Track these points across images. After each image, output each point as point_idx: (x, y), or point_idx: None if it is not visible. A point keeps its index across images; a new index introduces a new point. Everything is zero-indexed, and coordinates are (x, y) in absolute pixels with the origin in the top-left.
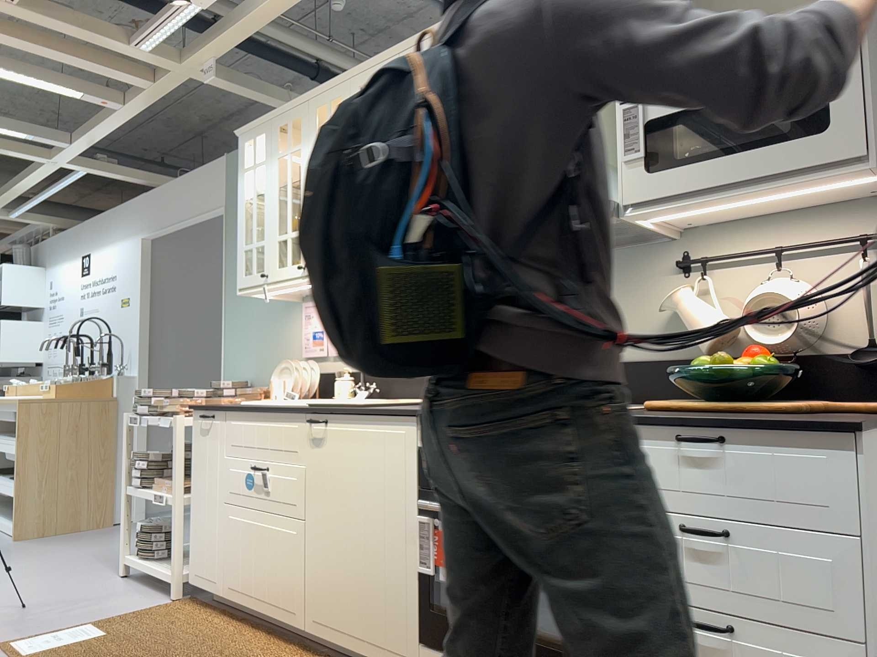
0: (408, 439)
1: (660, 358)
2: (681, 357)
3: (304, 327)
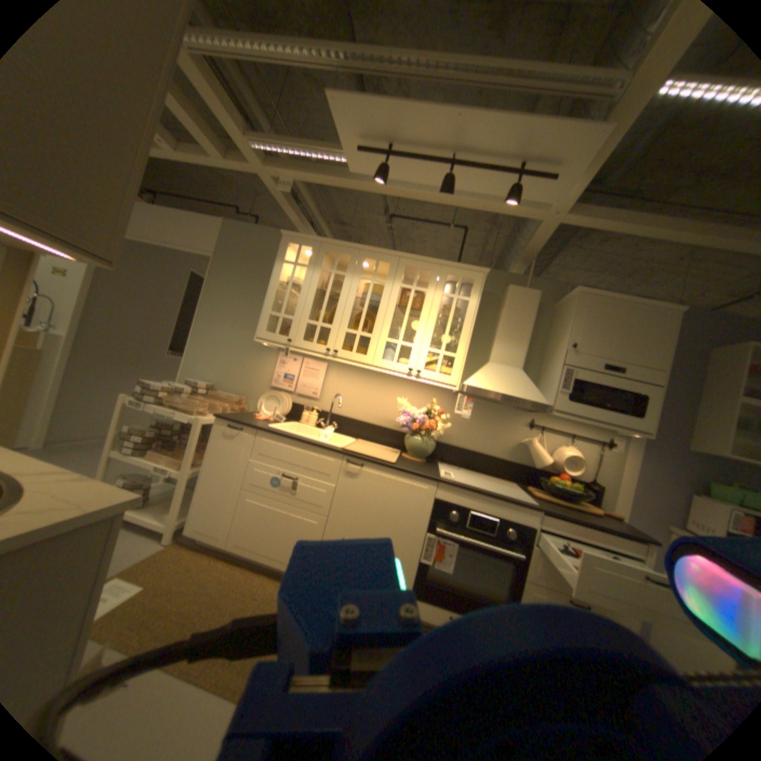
0: (428, 492)
1: (509, 461)
2: (518, 463)
3: (278, 368)
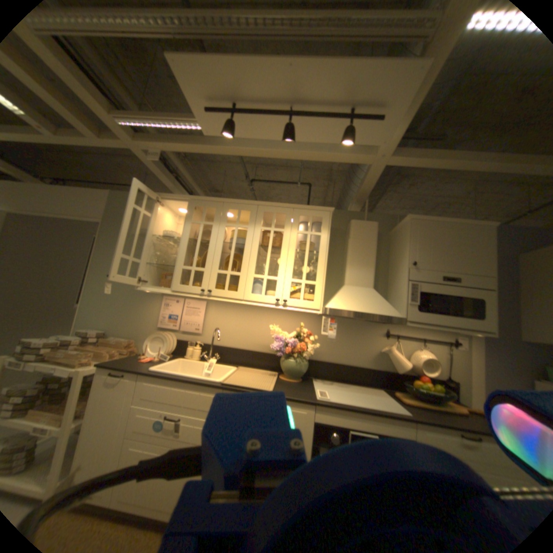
0: (308, 417)
1: (375, 369)
2: (383, 370)
3: (164, 310)
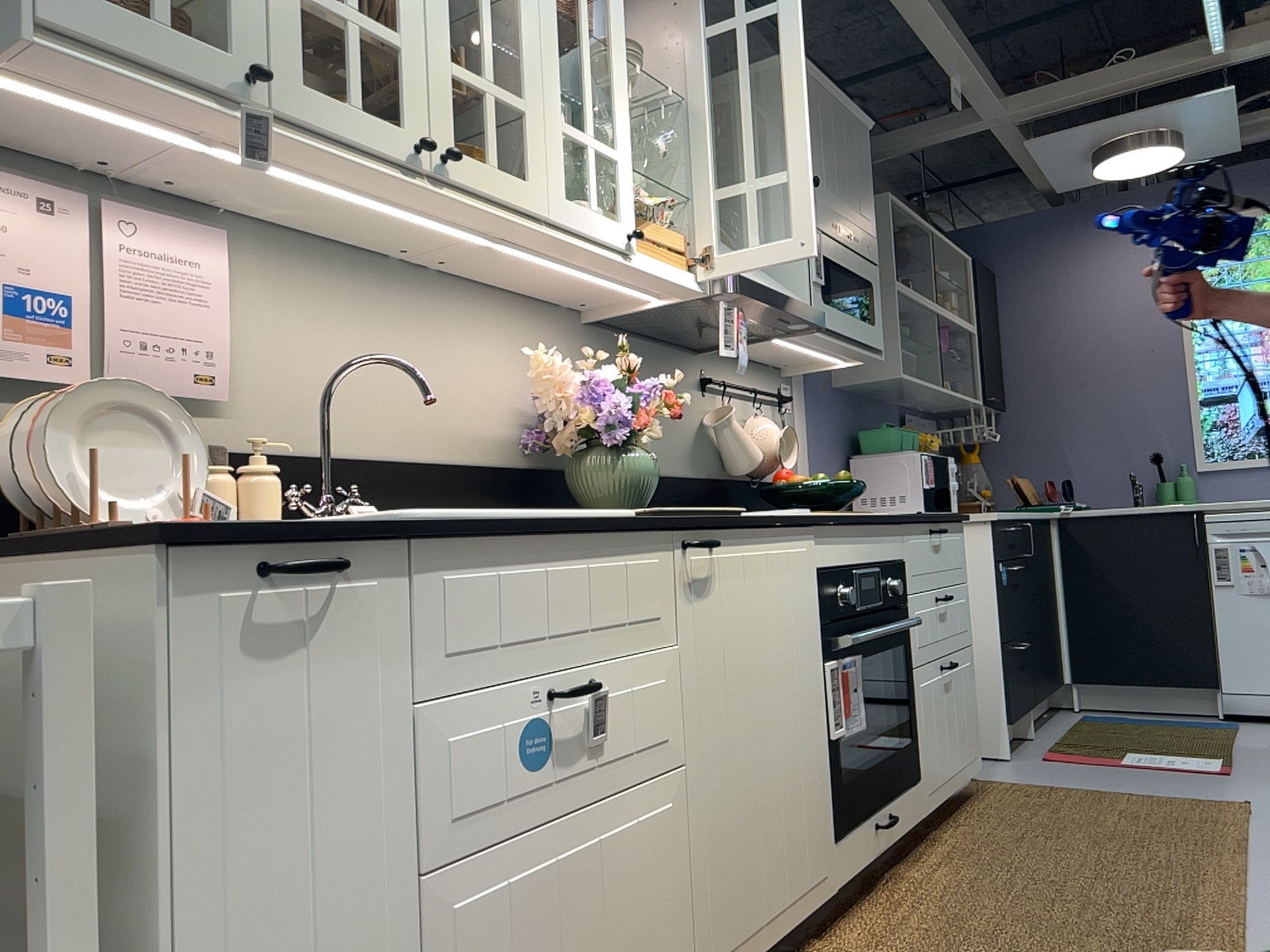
0: (812, 558)
1: (697, 476)
2: (708, 476)
3: None
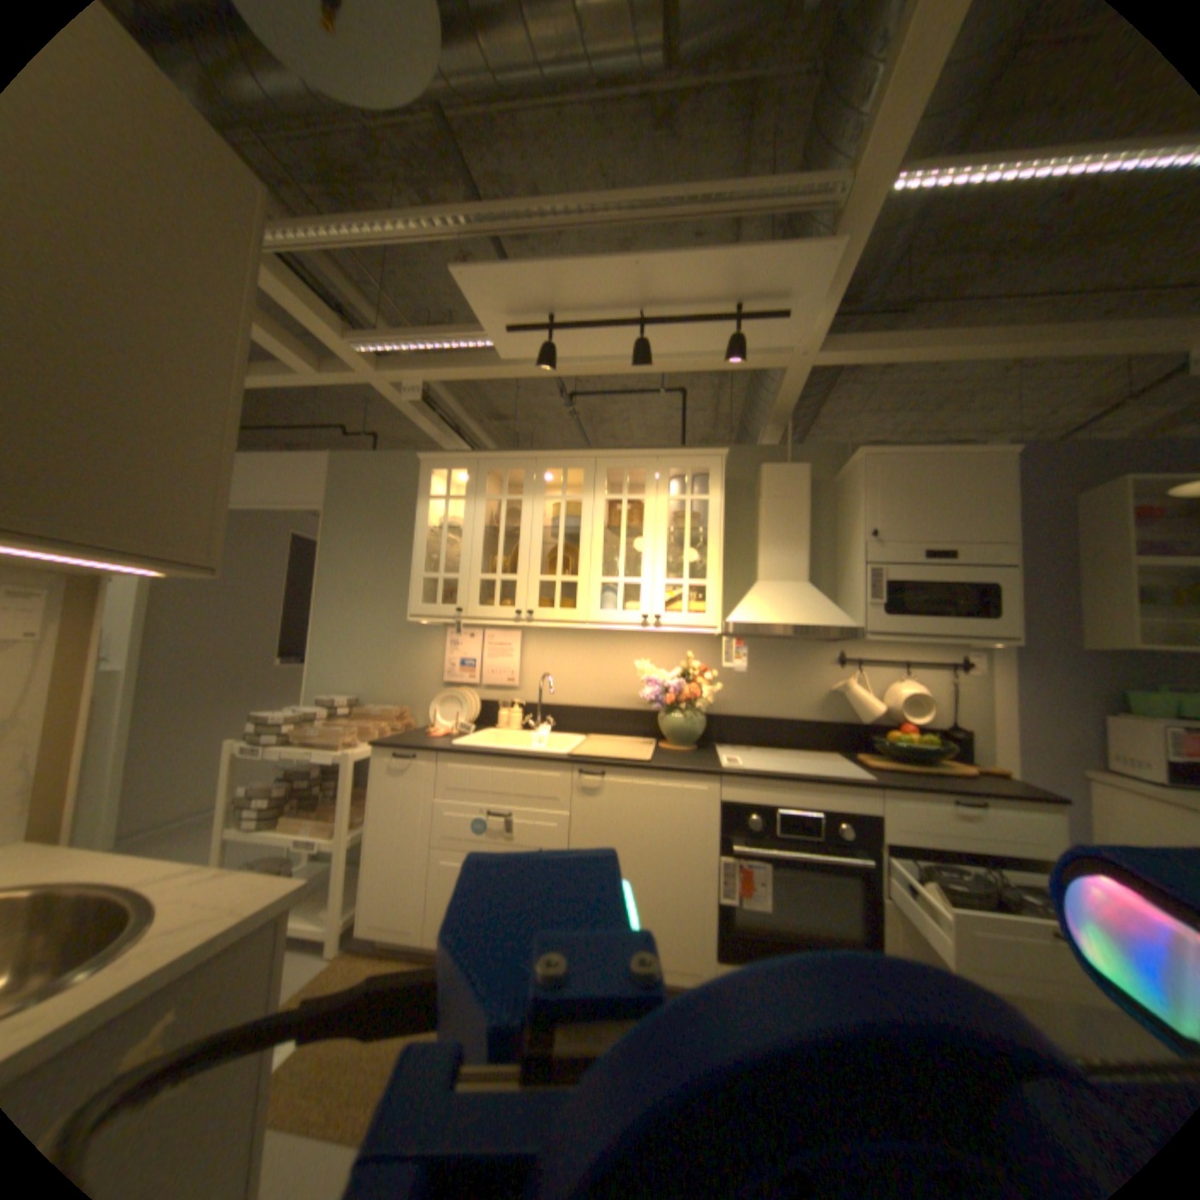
0: (709, 793)
1: (820, 720)
2: (835, 721)
3: (450, 652)
